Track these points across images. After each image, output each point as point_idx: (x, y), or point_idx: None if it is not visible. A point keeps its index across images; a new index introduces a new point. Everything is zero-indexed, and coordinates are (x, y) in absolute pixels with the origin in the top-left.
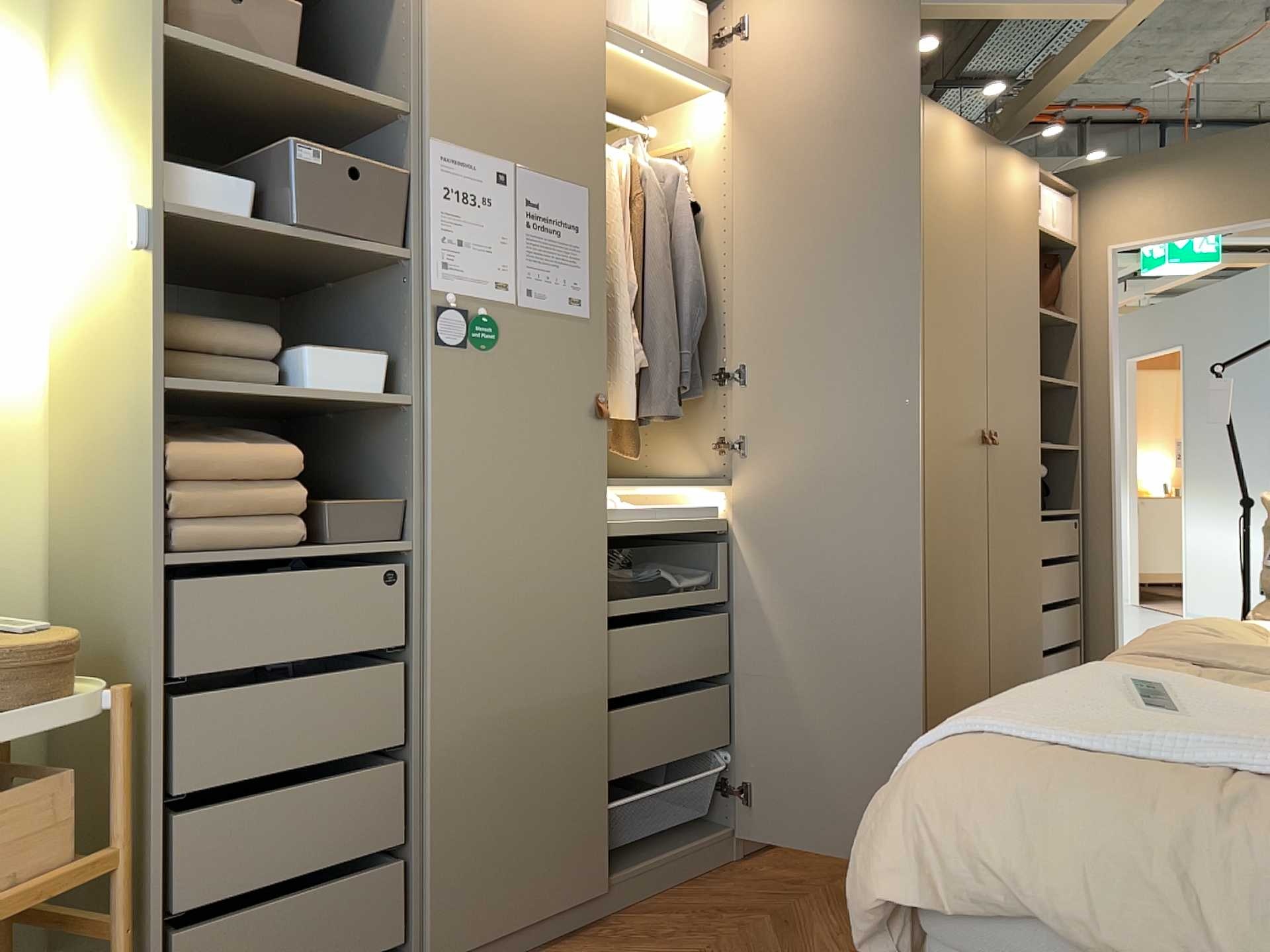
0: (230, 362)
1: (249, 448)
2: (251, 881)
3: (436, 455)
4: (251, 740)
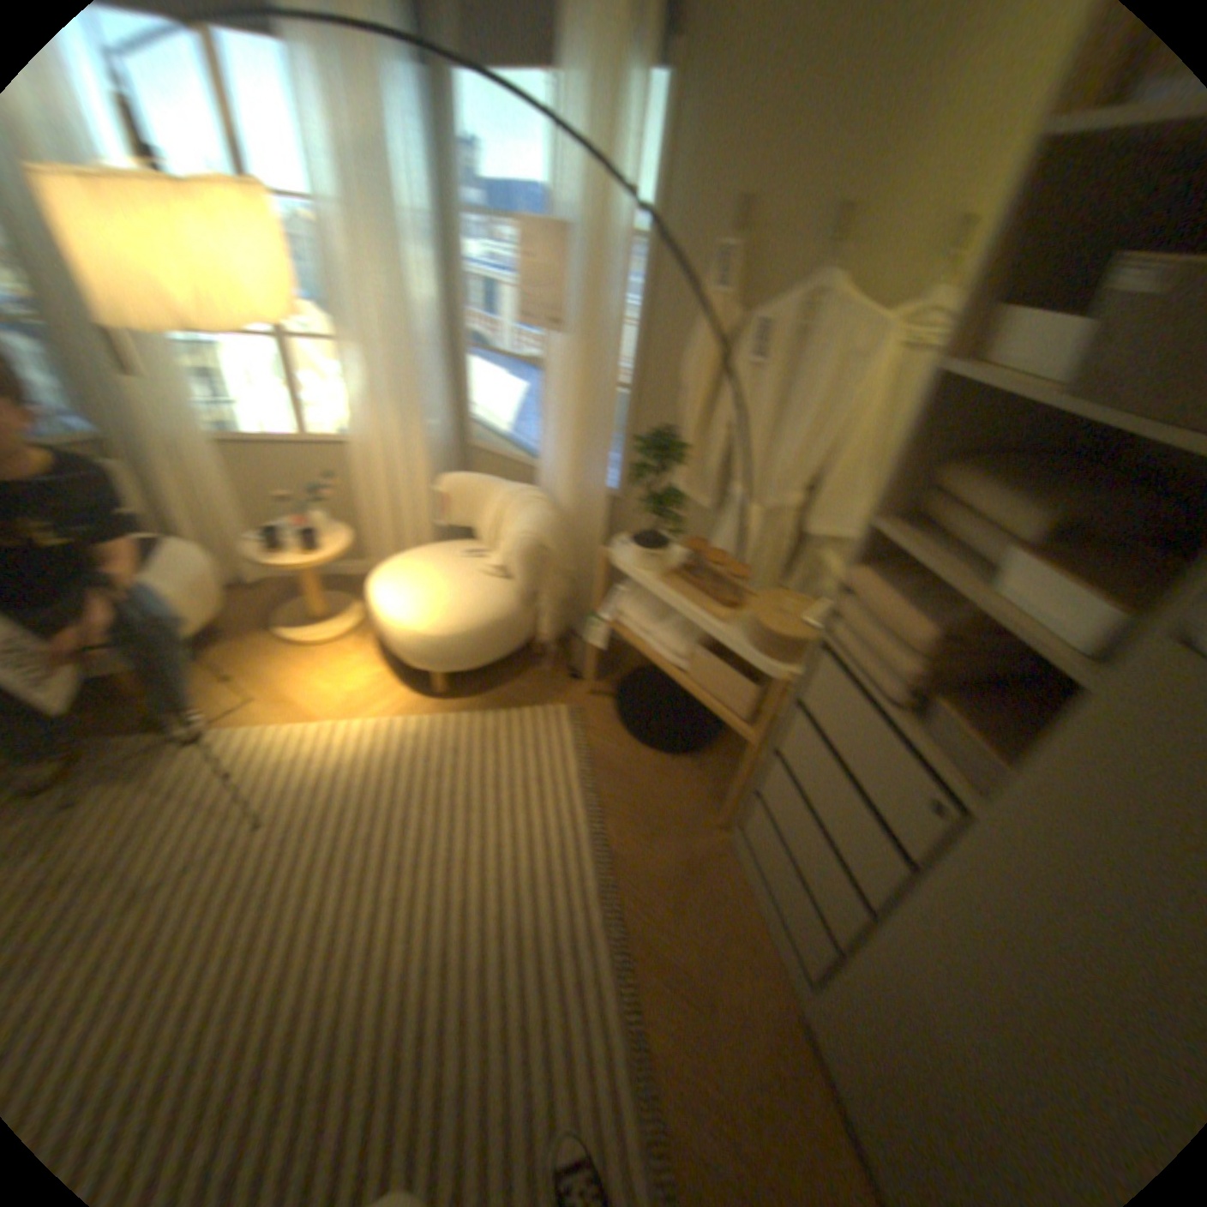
0: (990, 530)
1: (905, 606)
2: (781, 829)
3: (1061, 771)
4: (811, 774)
